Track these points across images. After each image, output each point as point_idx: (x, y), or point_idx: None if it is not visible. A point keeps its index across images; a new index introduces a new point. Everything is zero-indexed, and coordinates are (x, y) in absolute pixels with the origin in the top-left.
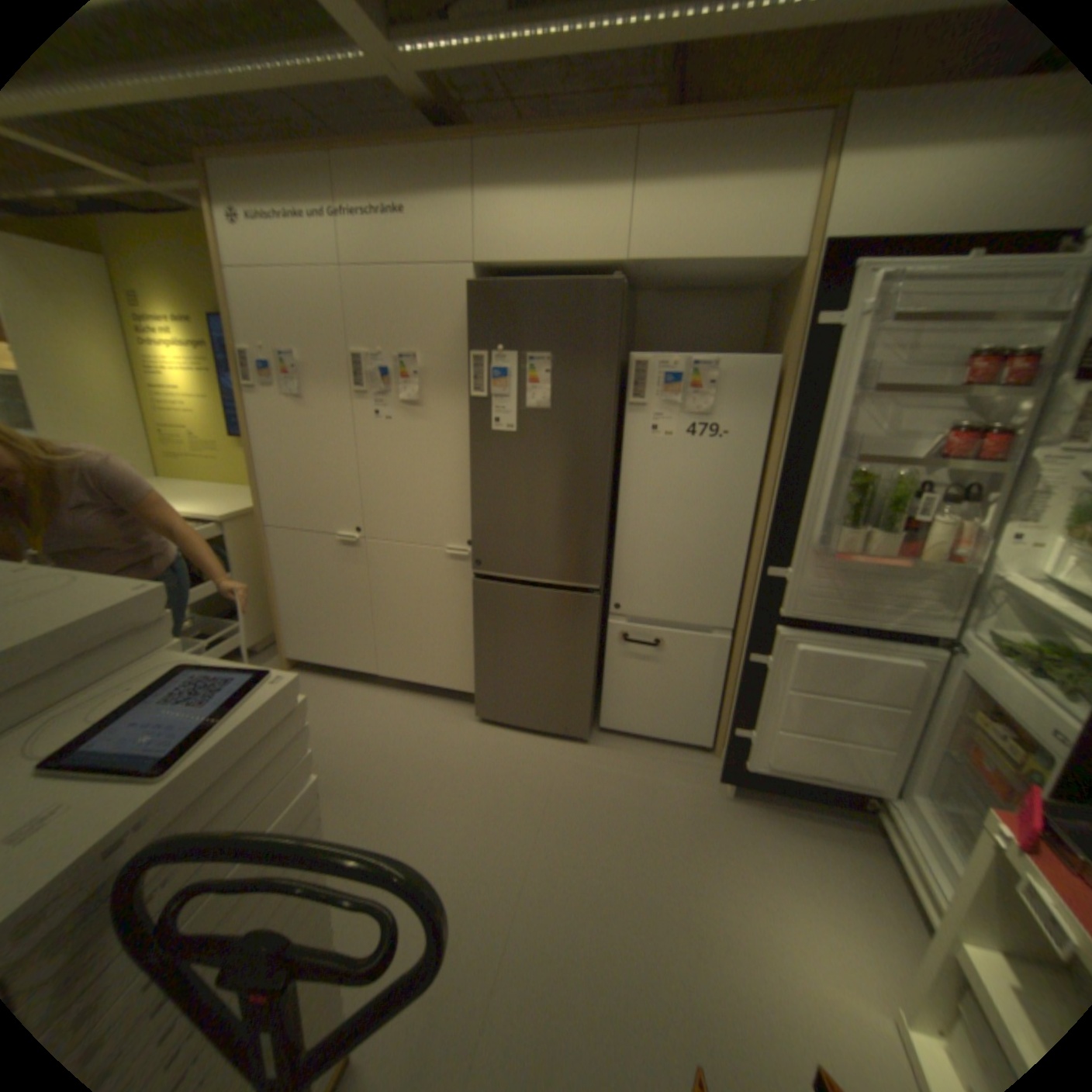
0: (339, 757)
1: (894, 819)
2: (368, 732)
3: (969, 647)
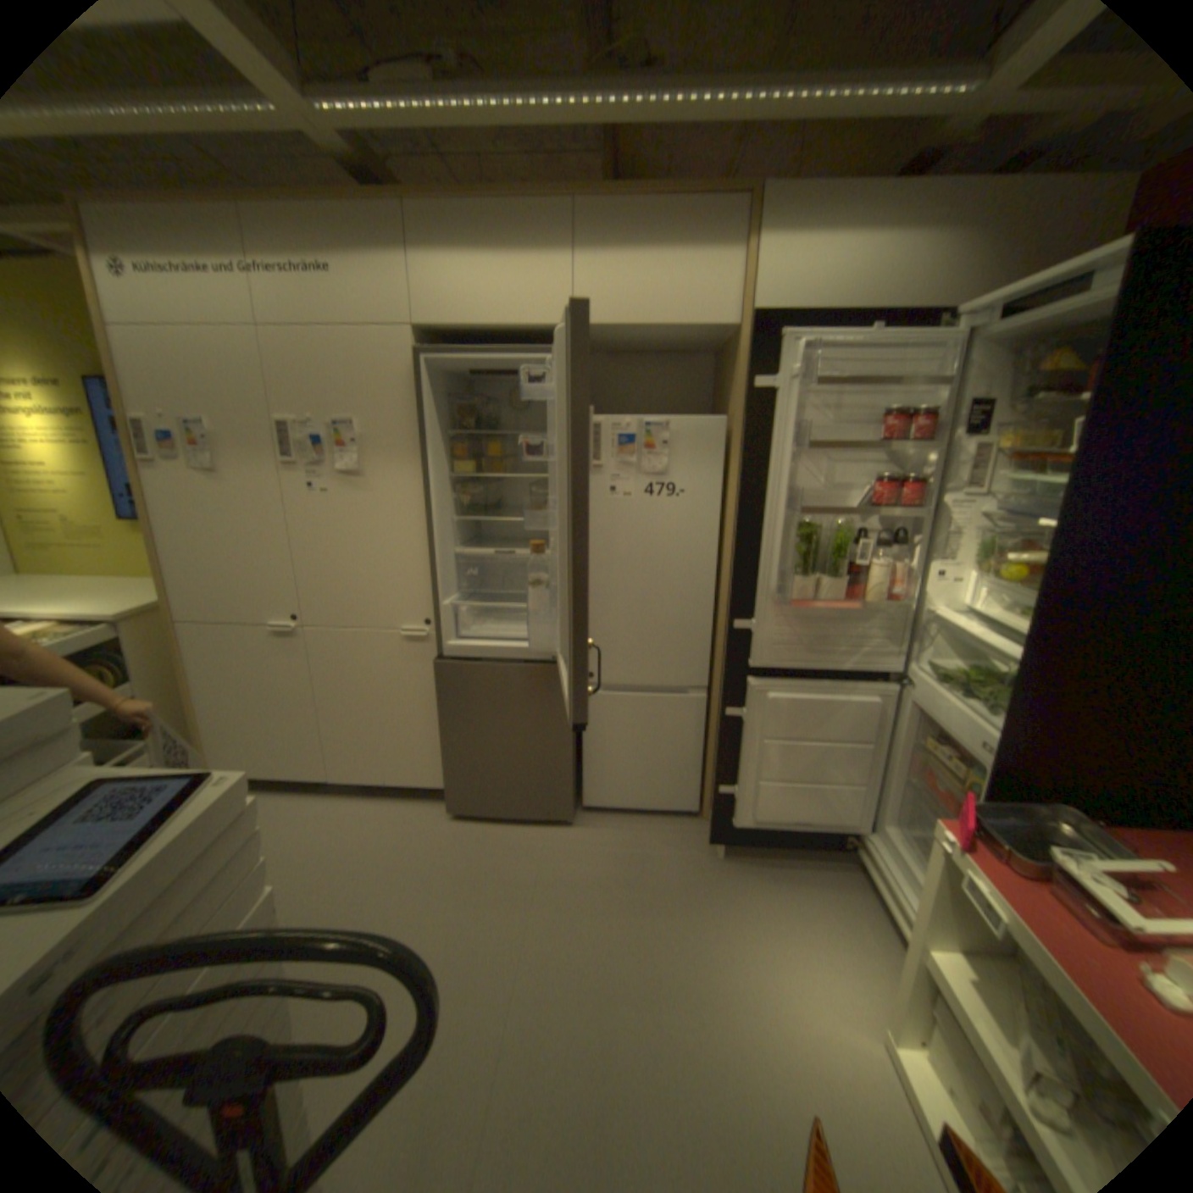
0: (288, 882)
1: (870, 853)
2: (321, 849)
3: (914, 678)
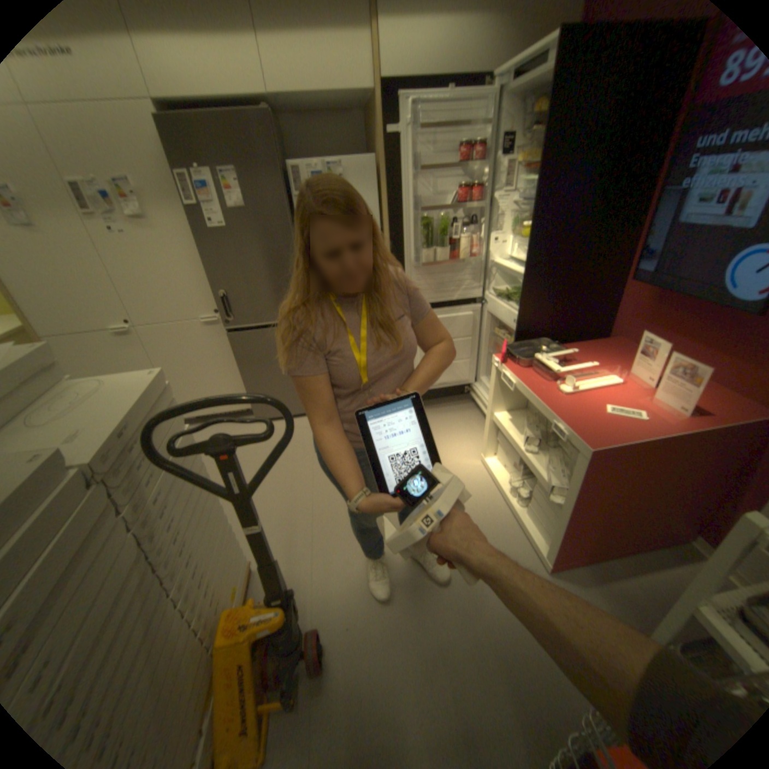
0: None
1: (474, 391)
2: None
3: (487, 299)
